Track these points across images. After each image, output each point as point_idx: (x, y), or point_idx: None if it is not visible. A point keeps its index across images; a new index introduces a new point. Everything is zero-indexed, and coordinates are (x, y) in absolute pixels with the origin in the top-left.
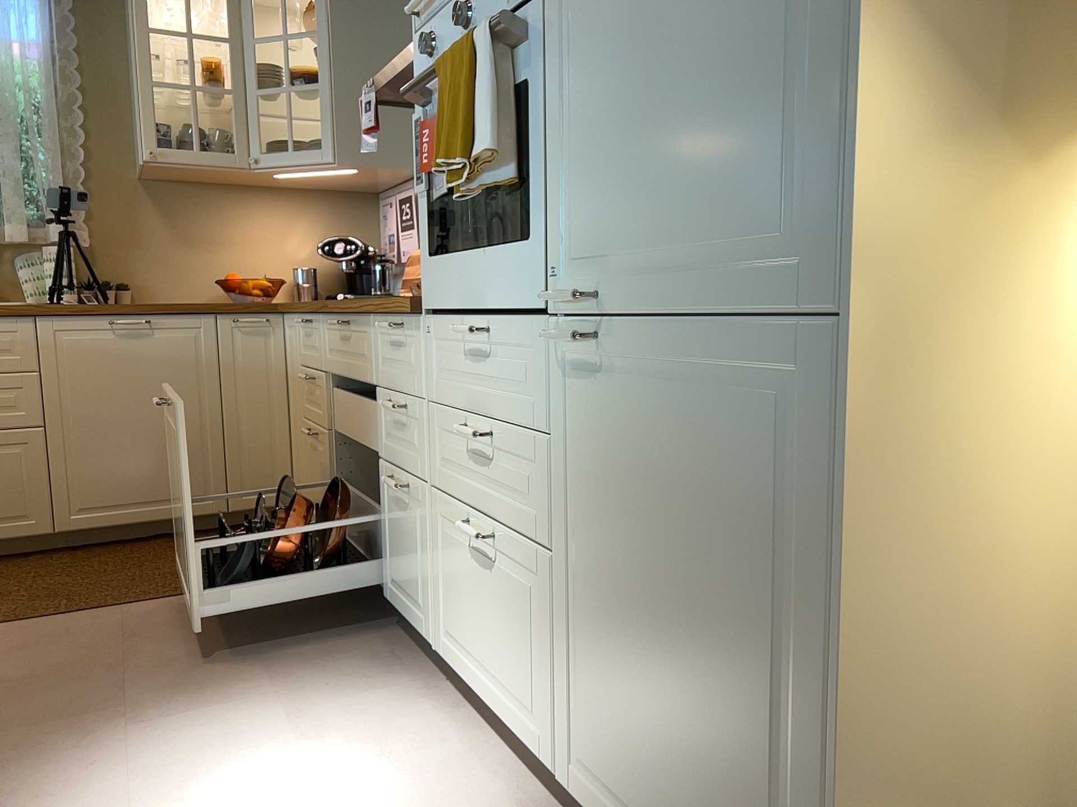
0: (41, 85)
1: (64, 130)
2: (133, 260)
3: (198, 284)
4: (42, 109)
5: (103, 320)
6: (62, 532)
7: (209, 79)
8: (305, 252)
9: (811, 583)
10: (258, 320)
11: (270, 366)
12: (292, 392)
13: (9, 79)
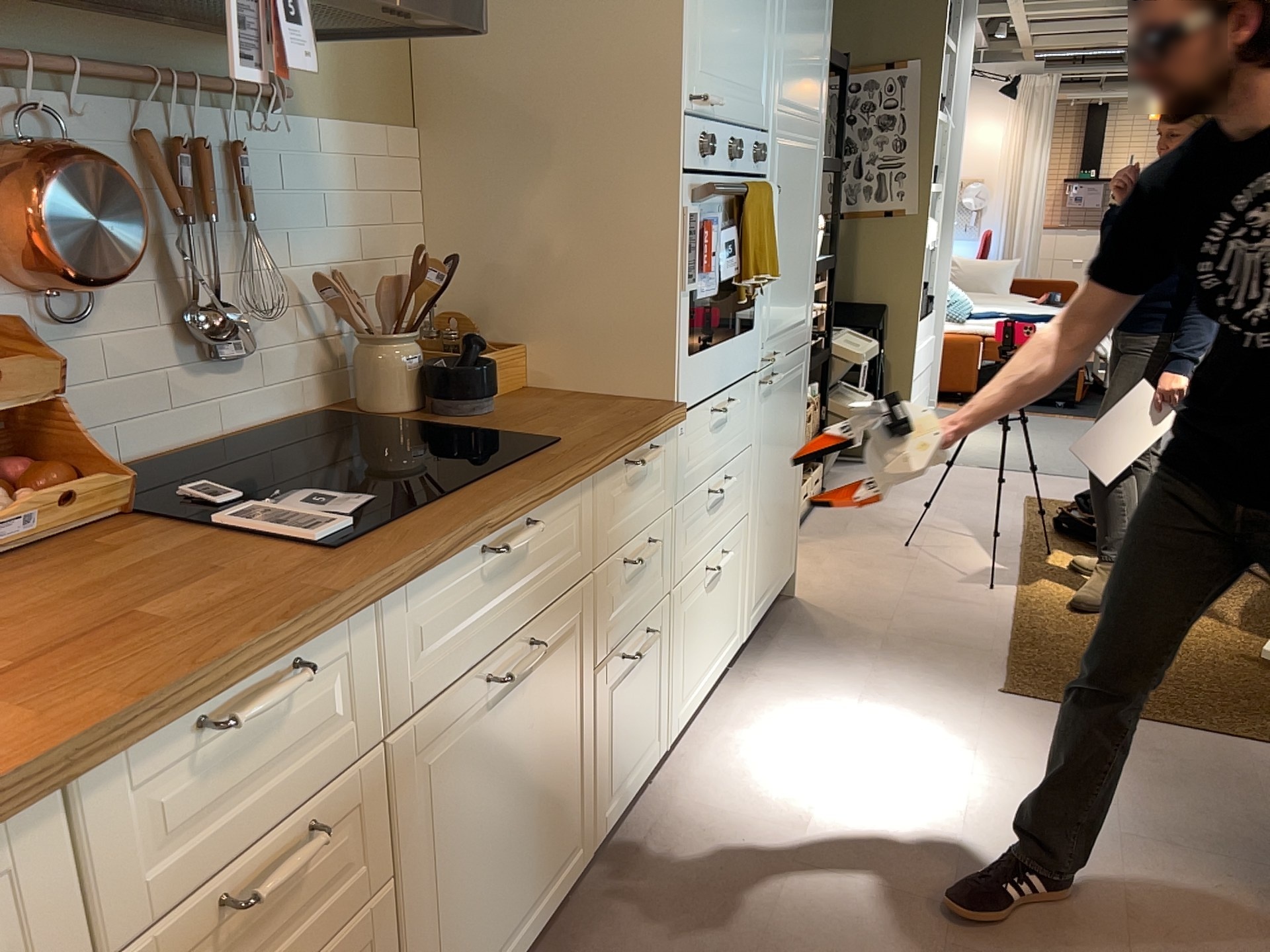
0: None
1: None
2: None
3: None
4: None
5: None
6: None
7: None
8: None
9: (800, 426)
10: None
11: None
12: None
13: None
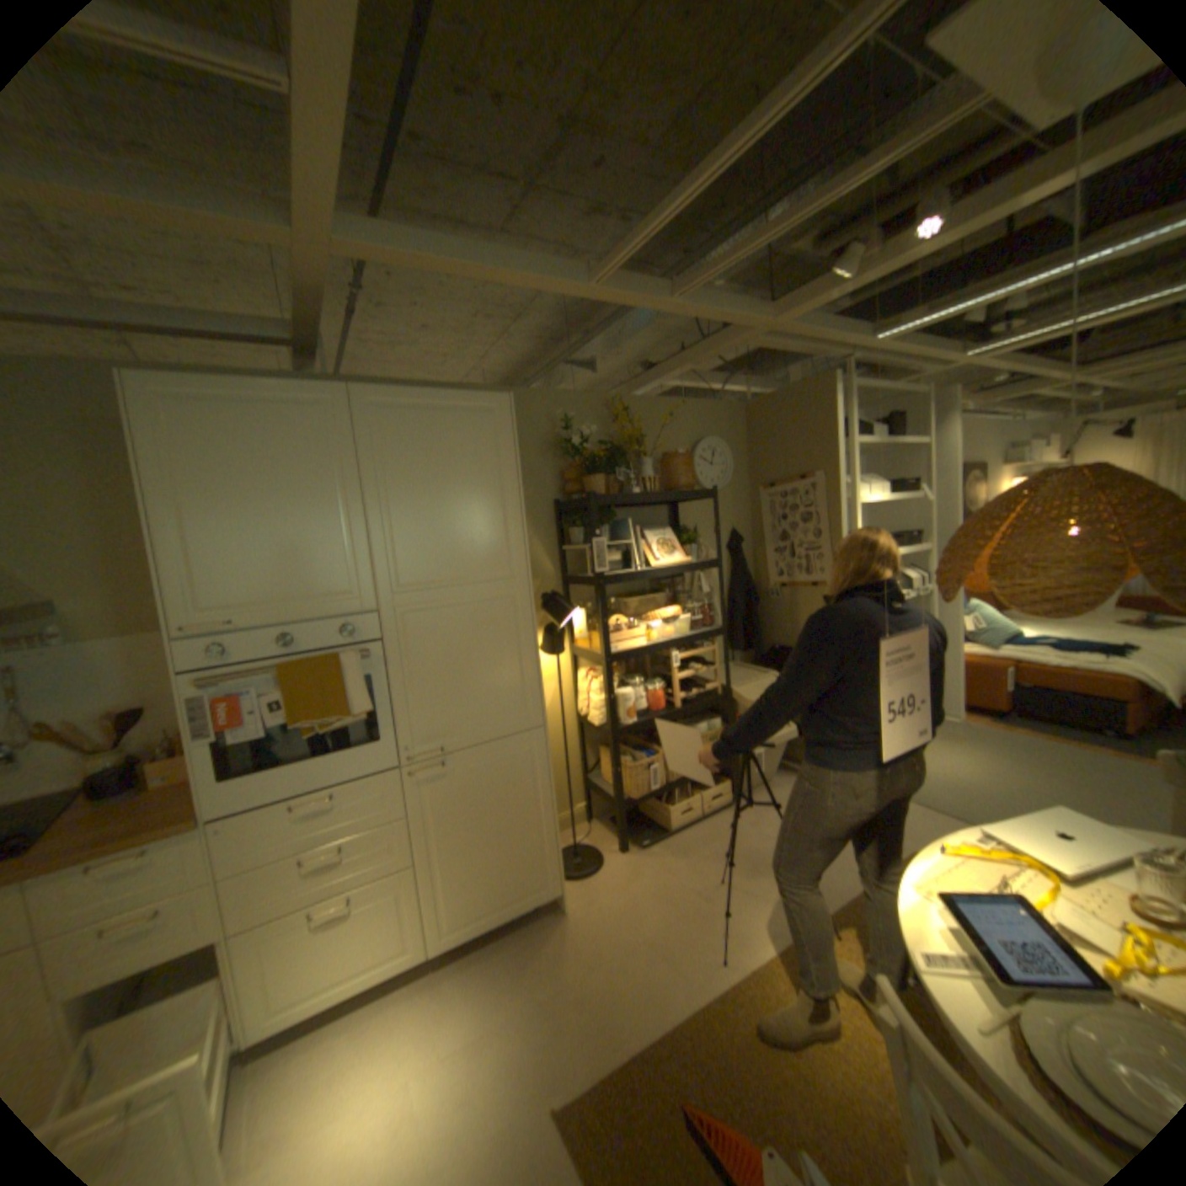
0: None
1: None
2: None
3: None
4: None
5: None
6: None
7: None
8: None
9: (537, 789)
10: None
11: None
12: None
13: None
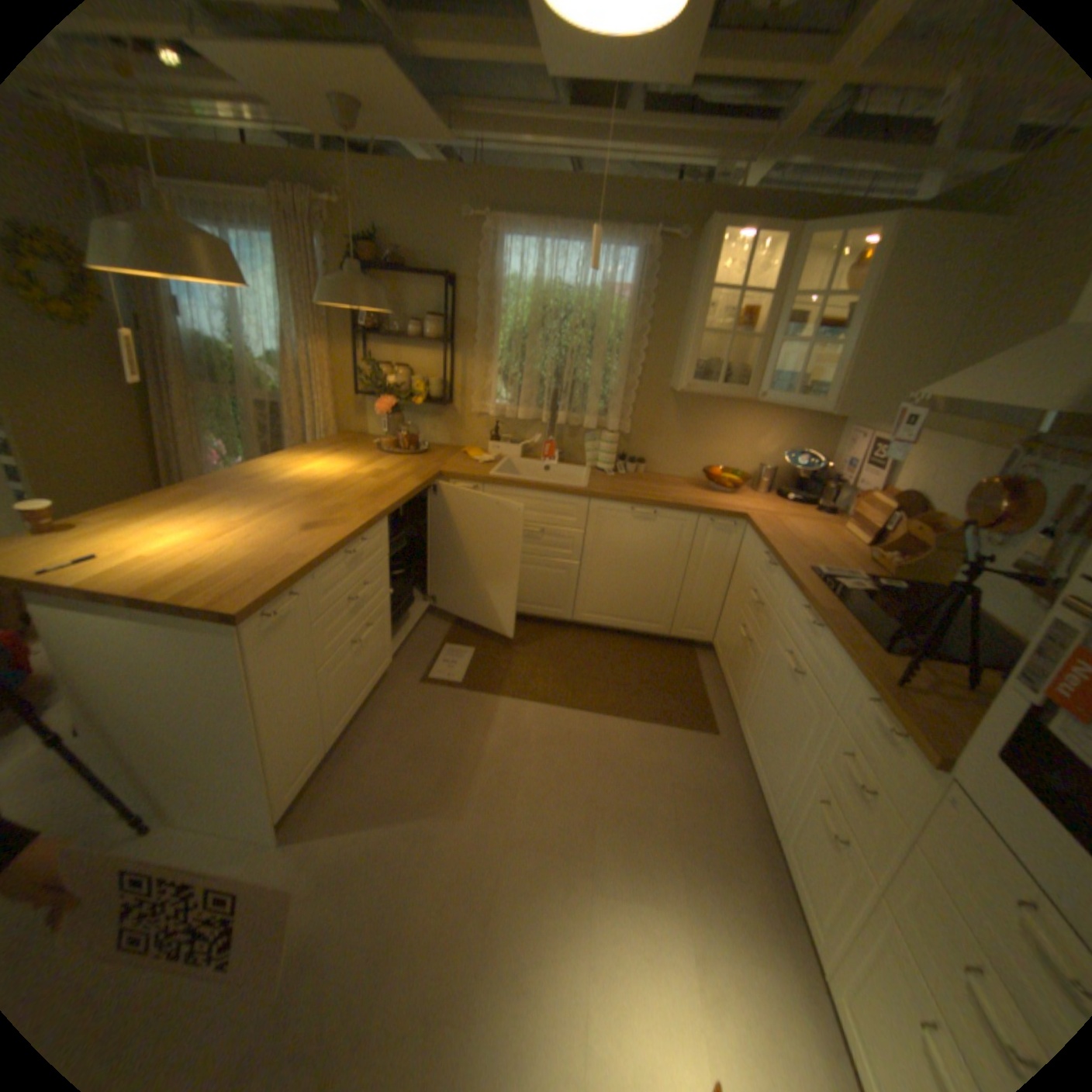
0: (626, 319)
1: (632, 351)
2: (652, 443)
3: (689, 464)
4: (623, 337)
5: (628, 506)
6: (575, 620)
7: (745, 318)
8: (772, 451)
9: None
10: (729, 525)
11: (727, 555)
12: (738, 583)
13: (608, 316)
